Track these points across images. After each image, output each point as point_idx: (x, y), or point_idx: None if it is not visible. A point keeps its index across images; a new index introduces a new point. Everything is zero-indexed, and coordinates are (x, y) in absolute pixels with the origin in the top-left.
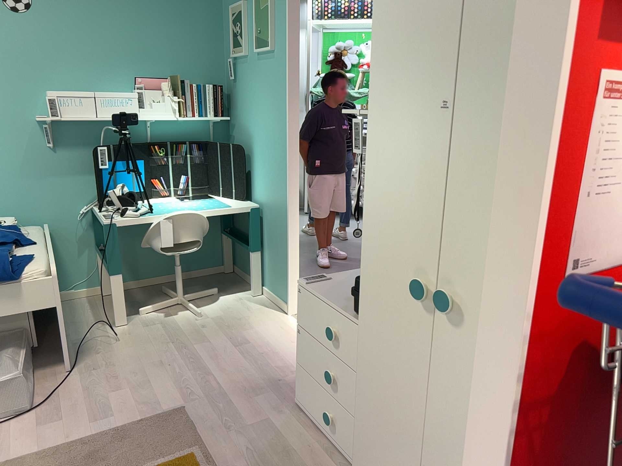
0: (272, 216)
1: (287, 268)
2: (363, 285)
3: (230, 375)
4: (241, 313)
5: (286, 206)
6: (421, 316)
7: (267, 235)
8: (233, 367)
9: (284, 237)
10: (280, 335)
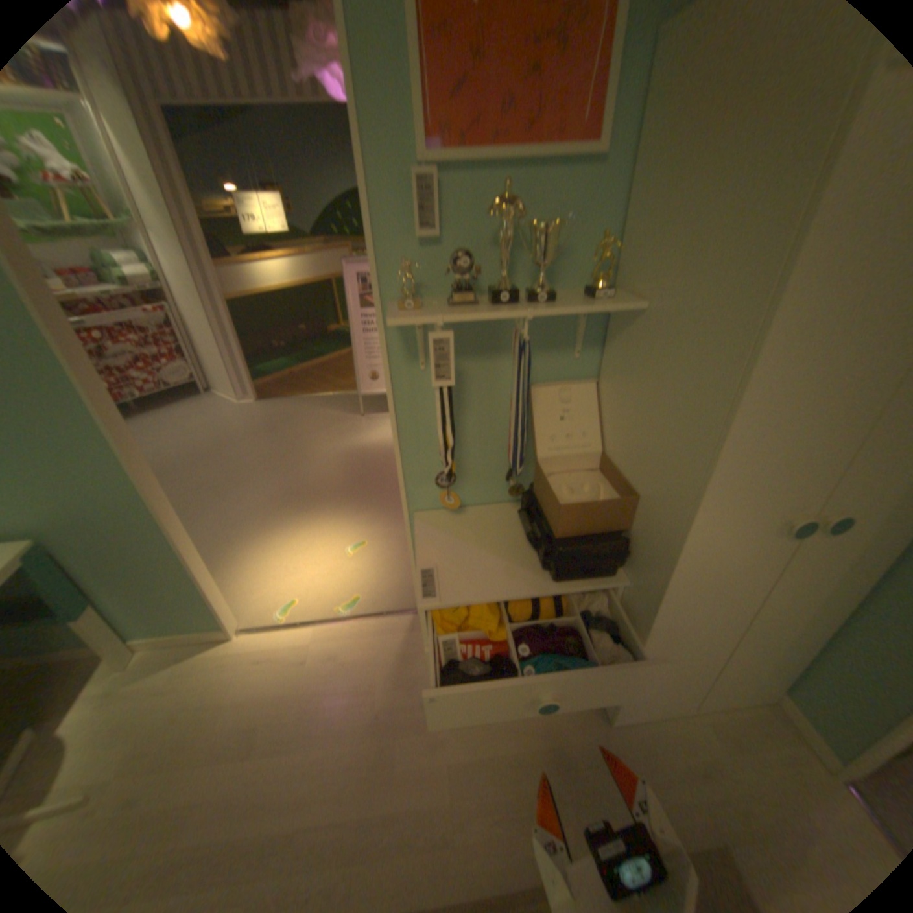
0: (94, 538)
1: (194, 590)
2: (683, 562)
3: (317, 794)
4: (154, 707)
5: (145, 510)
6: (782, 550)
7: (92, 572)
8: (300, 781)
9: (160, 554)
10: (272, 671)
